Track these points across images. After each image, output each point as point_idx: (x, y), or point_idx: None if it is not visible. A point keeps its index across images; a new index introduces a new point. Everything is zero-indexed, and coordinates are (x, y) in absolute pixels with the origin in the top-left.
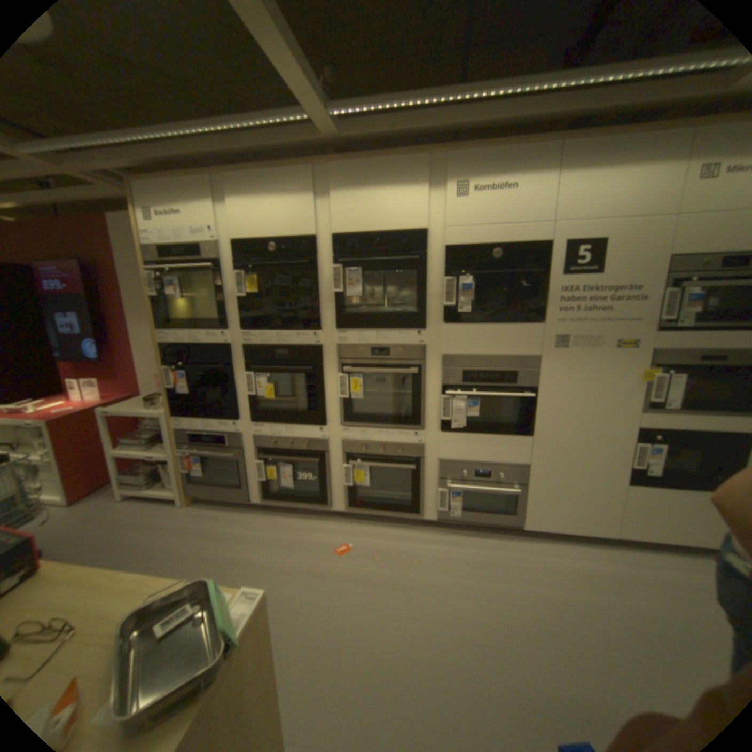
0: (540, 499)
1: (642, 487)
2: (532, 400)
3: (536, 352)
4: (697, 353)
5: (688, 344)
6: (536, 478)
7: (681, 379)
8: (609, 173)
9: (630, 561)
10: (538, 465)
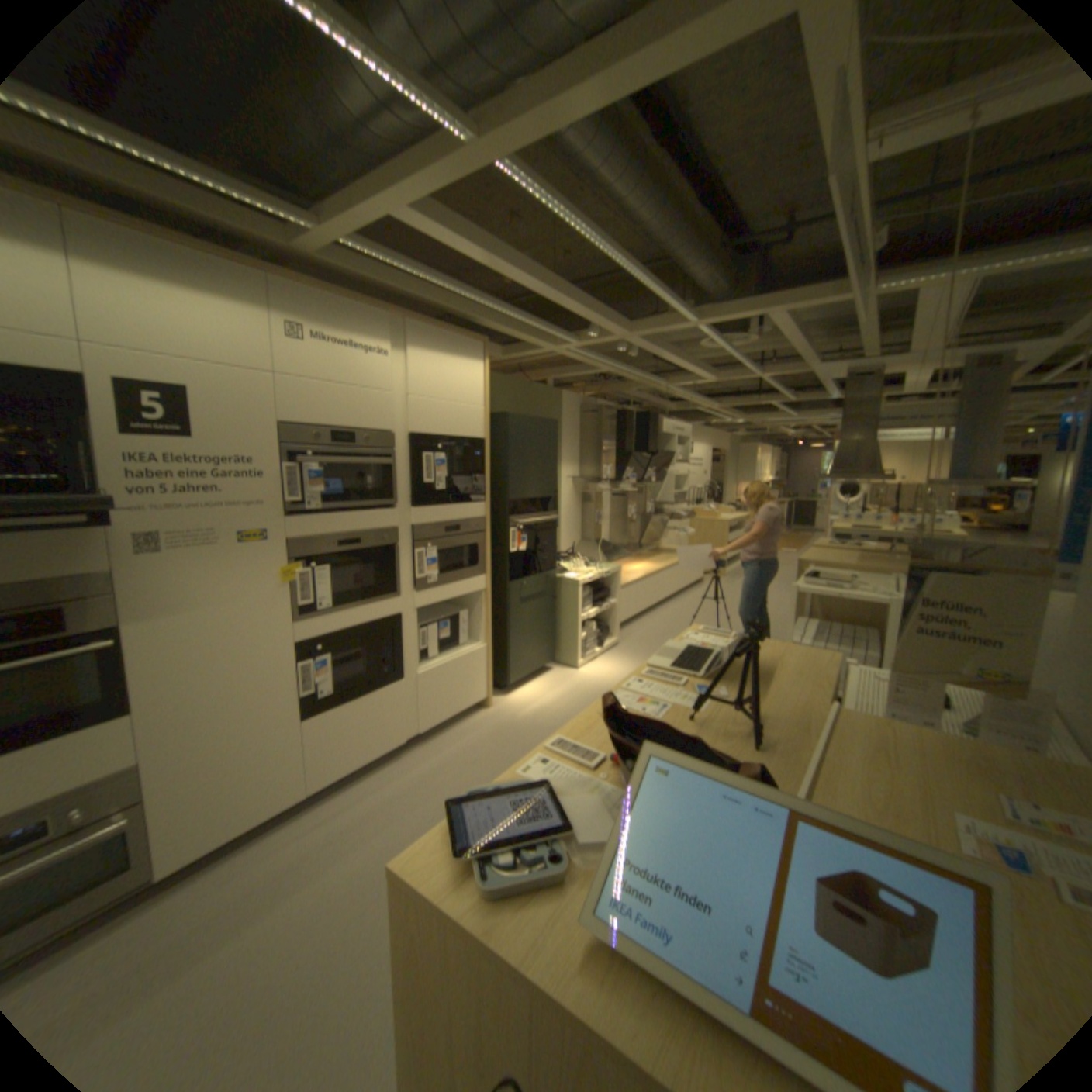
0: (169, 813)
1: (313, 716)
2: (108, 653)
3: (96, 568)
4: (330, 540)
5: (320, 531)
6: (153, 783)
7: (322, 572)
8: (162, 294)
9: (321, 819)
10: (150, 759)
